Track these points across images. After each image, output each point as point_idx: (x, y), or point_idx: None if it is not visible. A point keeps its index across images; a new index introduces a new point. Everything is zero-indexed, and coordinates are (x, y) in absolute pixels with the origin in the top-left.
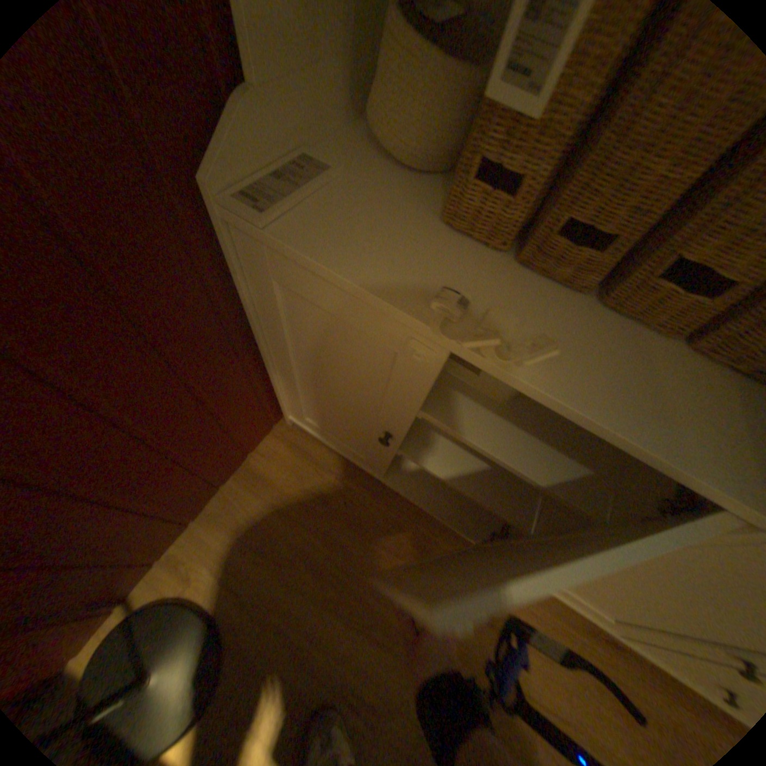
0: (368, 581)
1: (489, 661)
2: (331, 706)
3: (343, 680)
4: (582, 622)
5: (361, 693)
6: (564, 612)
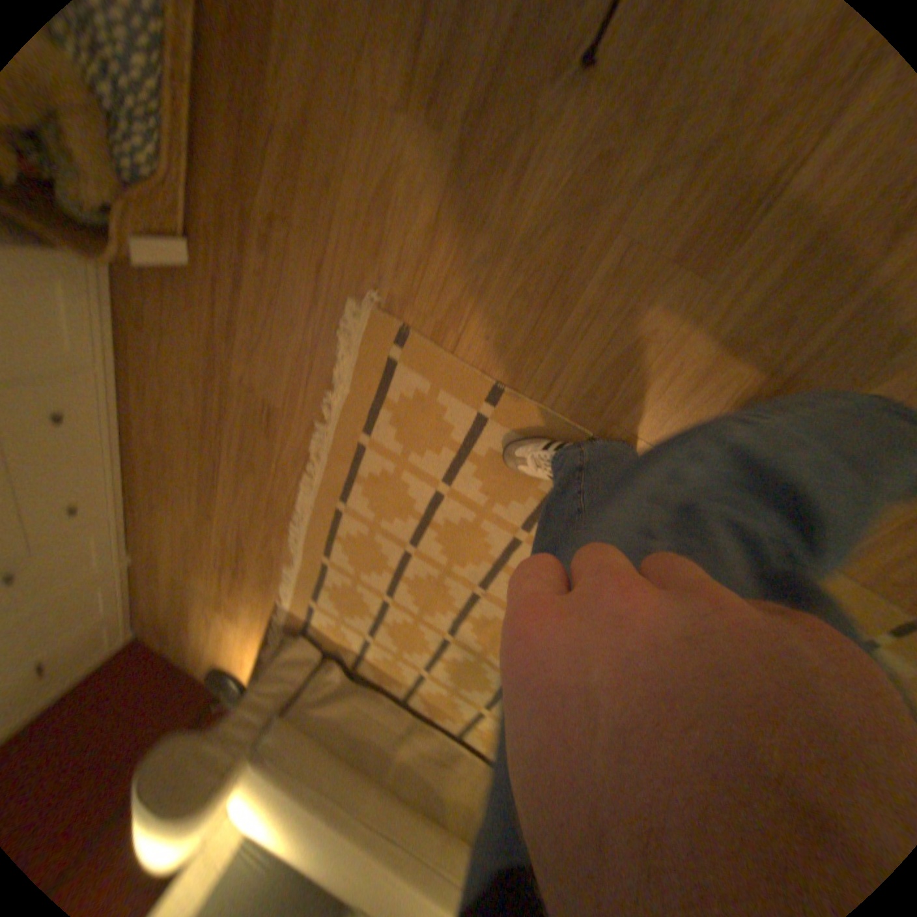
0: (167, 614)
1: (166, 571)
2: (210, 635)
3: (201, 630)
4: (127, 518)
5: (202, 624)
6: (128, 526)
